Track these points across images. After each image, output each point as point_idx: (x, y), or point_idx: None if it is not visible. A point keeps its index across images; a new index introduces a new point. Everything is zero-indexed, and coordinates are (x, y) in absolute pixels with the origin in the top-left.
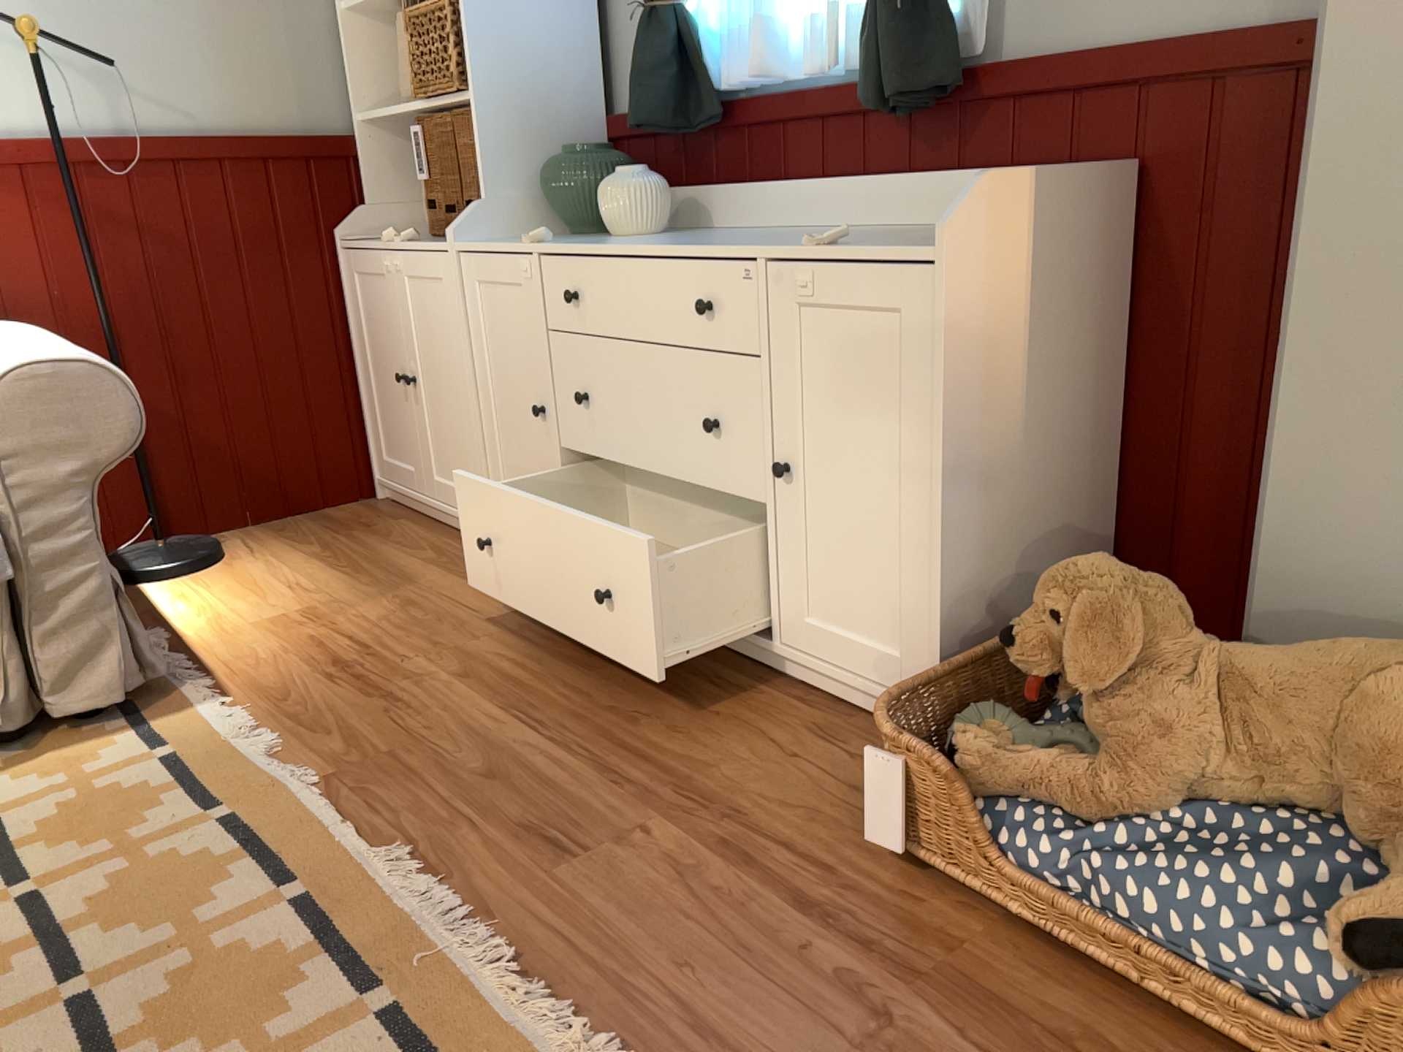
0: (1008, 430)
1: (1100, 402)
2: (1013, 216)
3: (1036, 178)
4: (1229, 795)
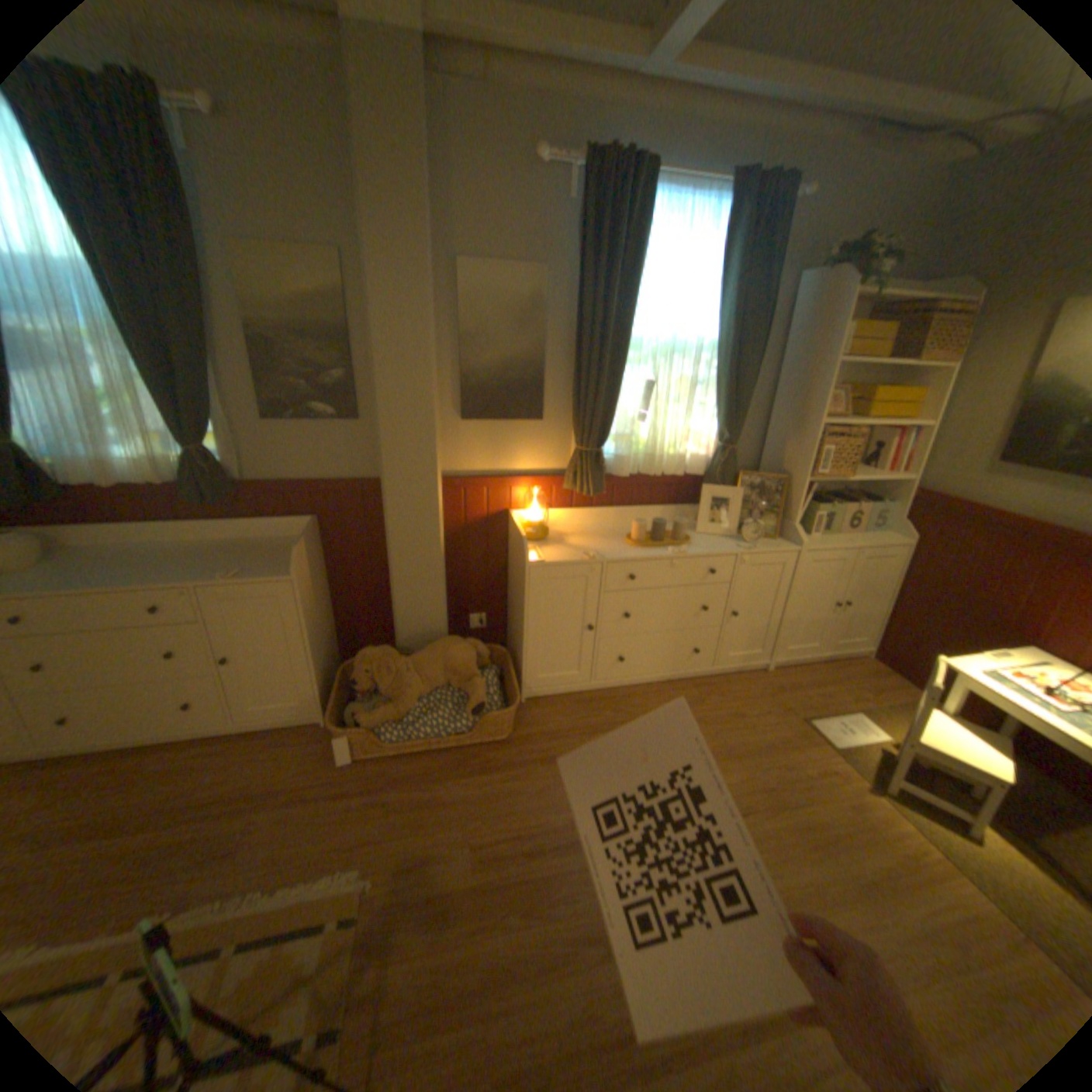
0: (314, 617)
1: (325, 591)
2: (303, 554)
3: (304, 539)
4: (426, 695)
